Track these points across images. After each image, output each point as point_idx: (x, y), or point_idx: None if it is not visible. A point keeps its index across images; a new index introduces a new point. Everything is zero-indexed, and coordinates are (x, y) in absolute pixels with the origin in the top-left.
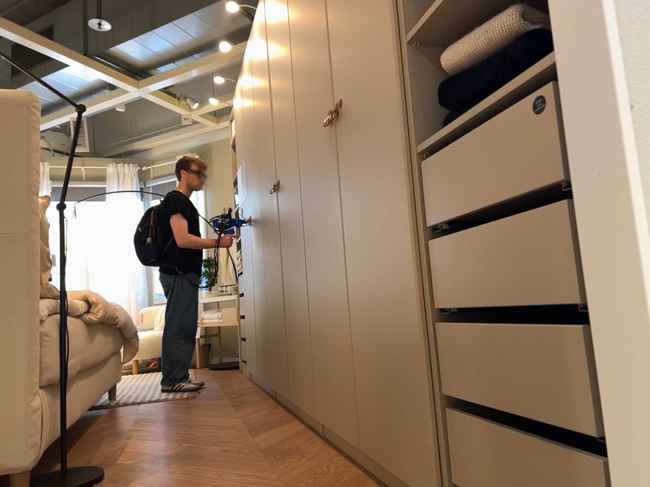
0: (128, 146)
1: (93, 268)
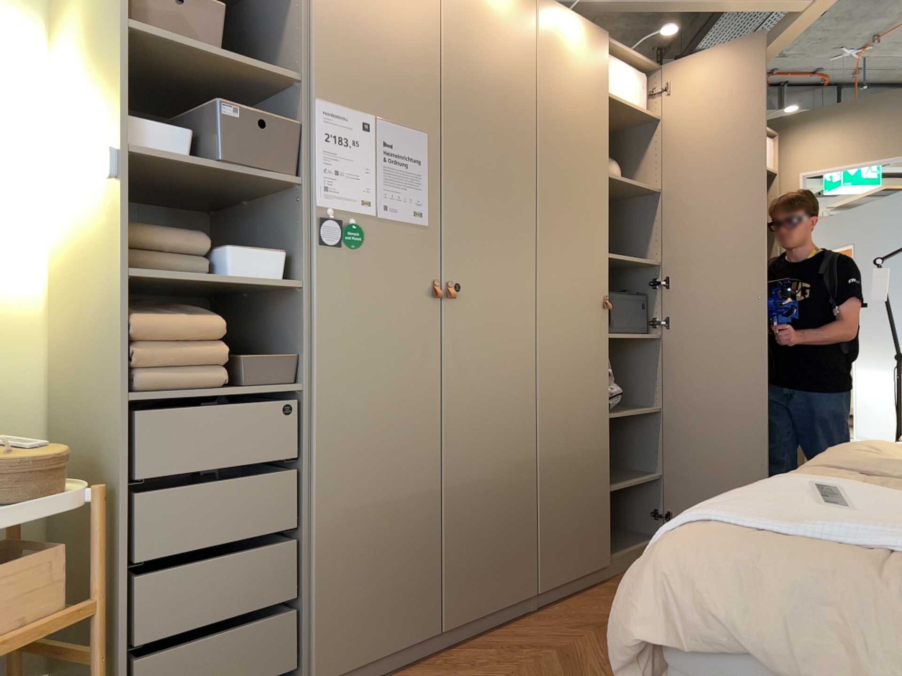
0: None
1: None
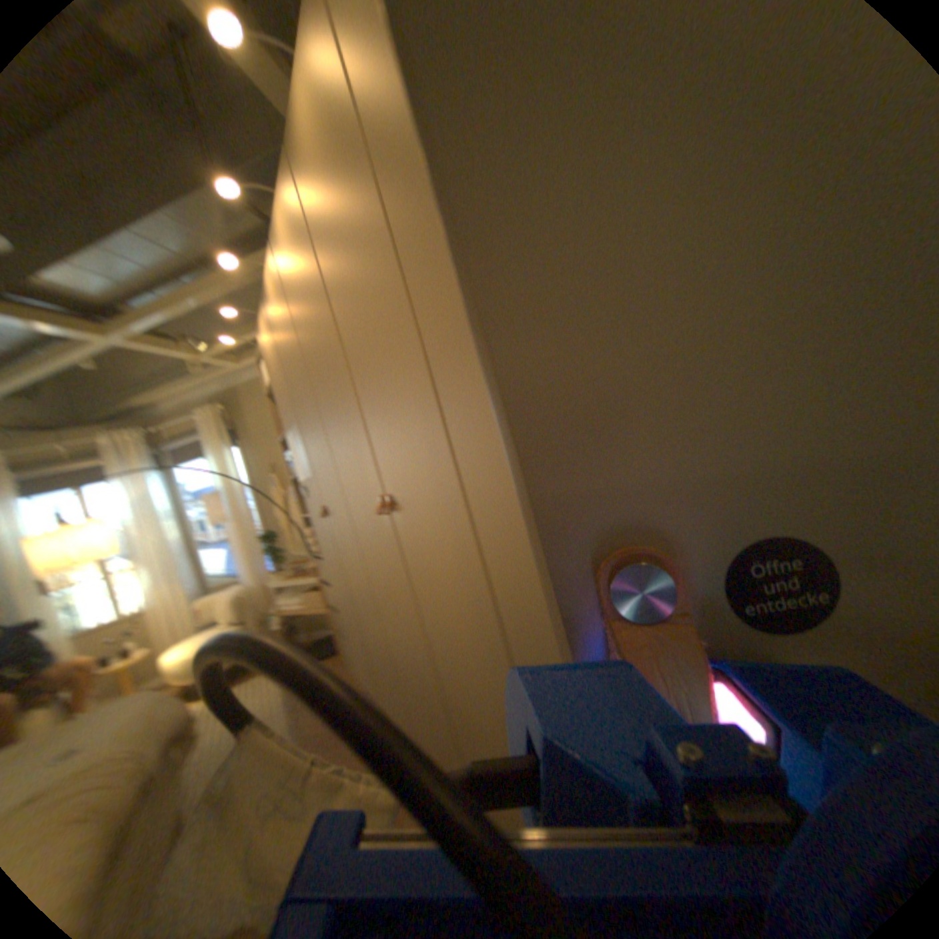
0: (118, 402)
1: (108, 566)
